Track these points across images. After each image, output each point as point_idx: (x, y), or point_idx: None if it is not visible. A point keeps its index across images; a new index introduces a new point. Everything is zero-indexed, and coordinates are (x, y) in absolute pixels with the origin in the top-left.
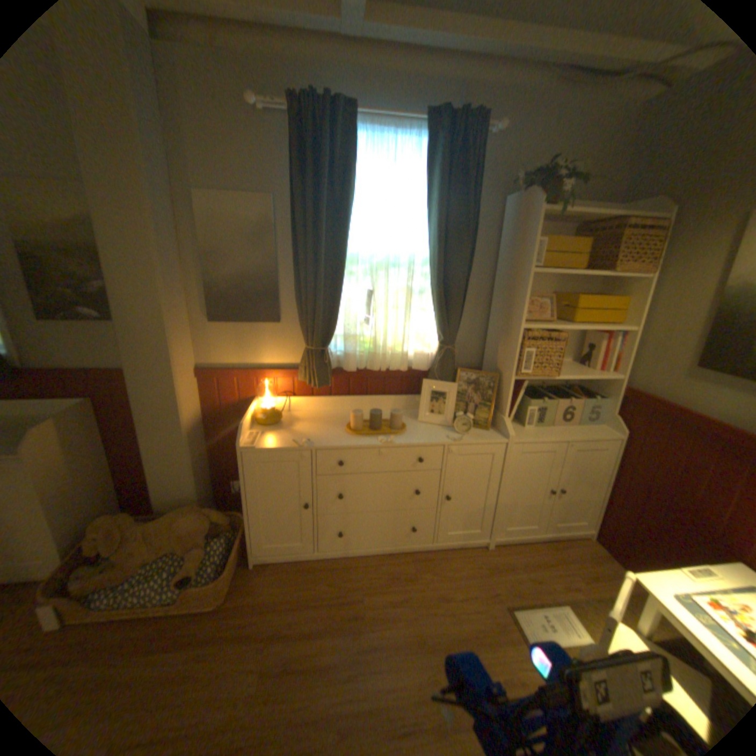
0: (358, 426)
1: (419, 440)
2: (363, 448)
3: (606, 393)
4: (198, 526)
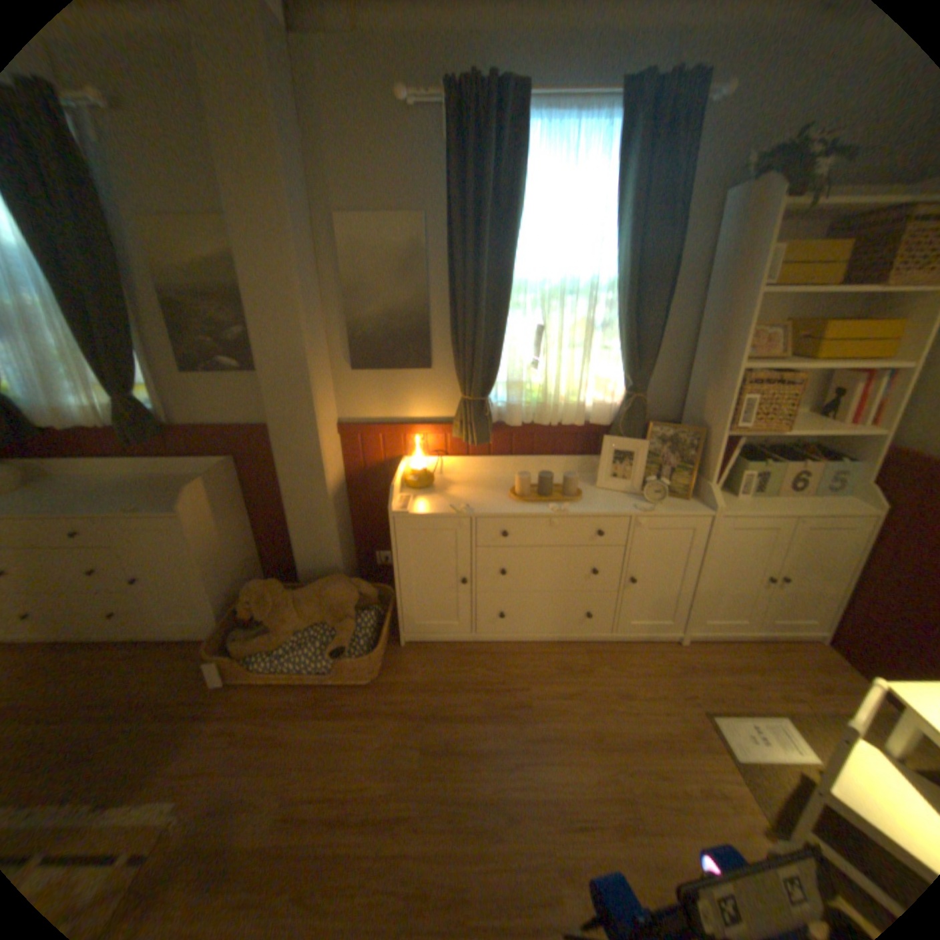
0: (524, 491)
1: (600, 509)
2: (531, 516)
3: (857, 454)
4: (348, 596)
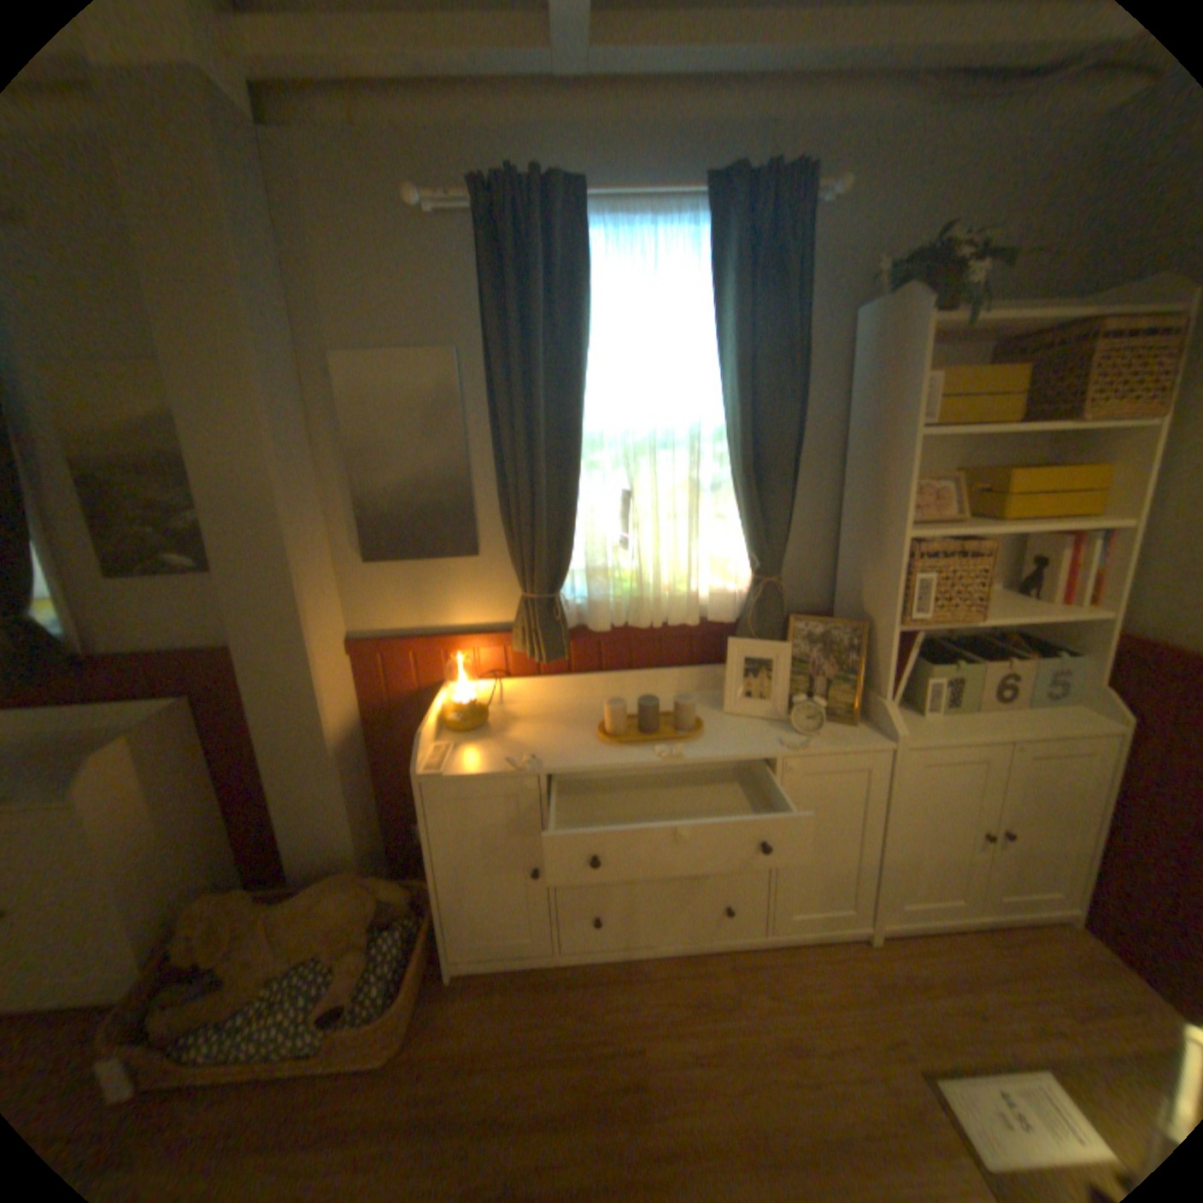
0: (619, 727)
1: (730, 749)
2: (629, 767)
3: (1078, 645)
4: (356, 911)
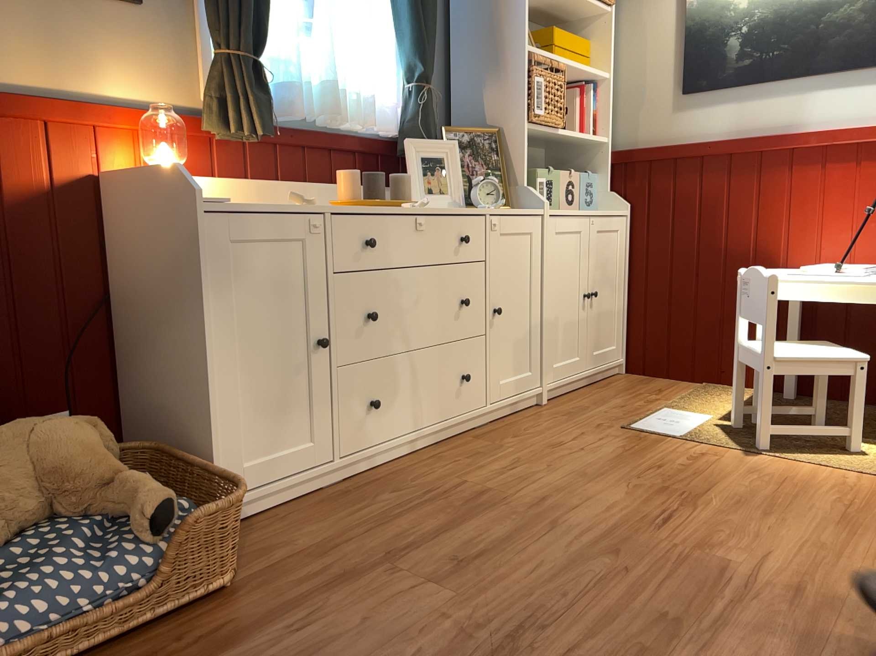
0: (357, 195)
1: (453, 208)
2: (394, 213)
3: (588, 170)
4: (93, 437)
